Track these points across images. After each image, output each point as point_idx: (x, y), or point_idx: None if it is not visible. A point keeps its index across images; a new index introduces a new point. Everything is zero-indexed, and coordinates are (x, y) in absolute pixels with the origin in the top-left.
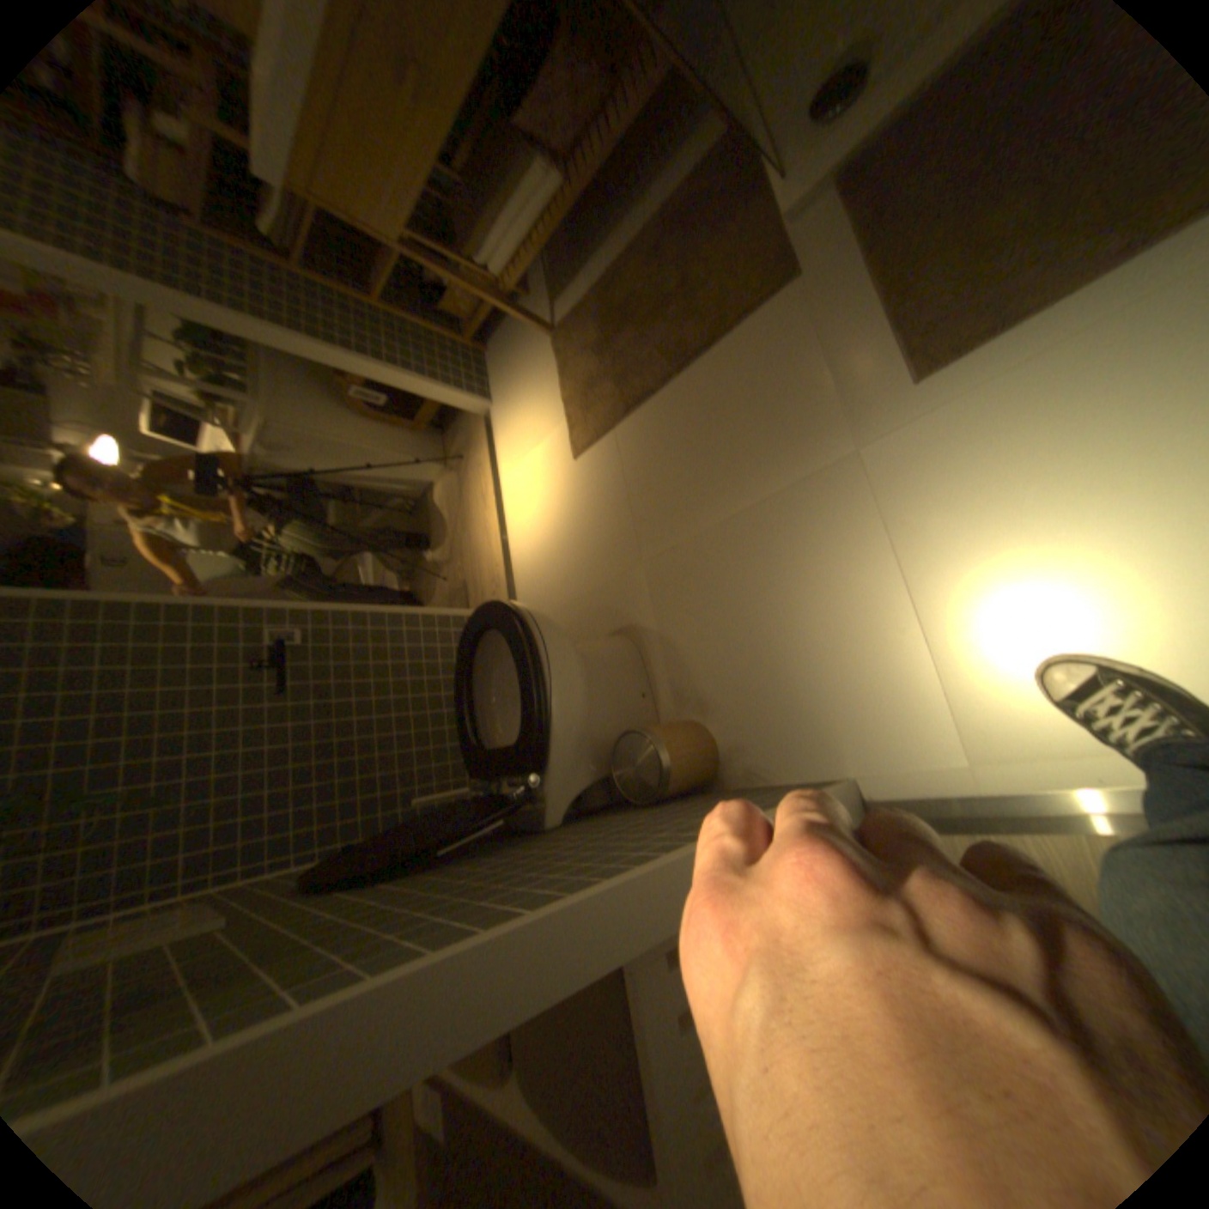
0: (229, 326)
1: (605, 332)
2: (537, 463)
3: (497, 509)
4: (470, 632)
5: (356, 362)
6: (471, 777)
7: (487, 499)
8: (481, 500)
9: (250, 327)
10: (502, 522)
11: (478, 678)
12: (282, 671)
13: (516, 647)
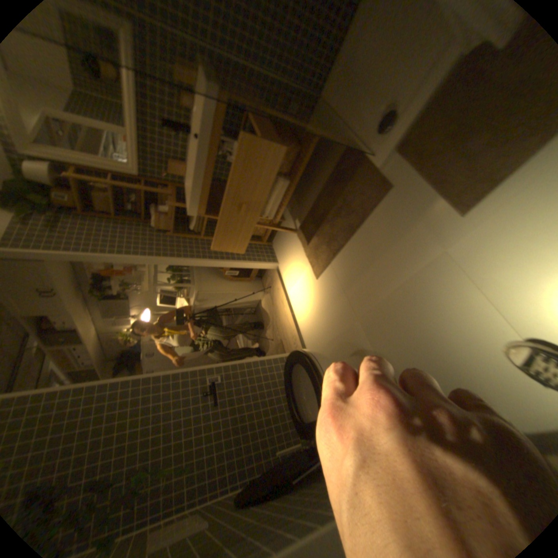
0: (184, 264)
1: (317, 227)
2: (301, 283)
3: (288, 306)
4: (288, 366)
5: (226, 263)
6: (301, 438)
7: (283, 302)
8: (281, 303)
9: (191, 262)
10: (292, 311)
11: (295, 388)
12: (215, 396)
13: (309, 371)
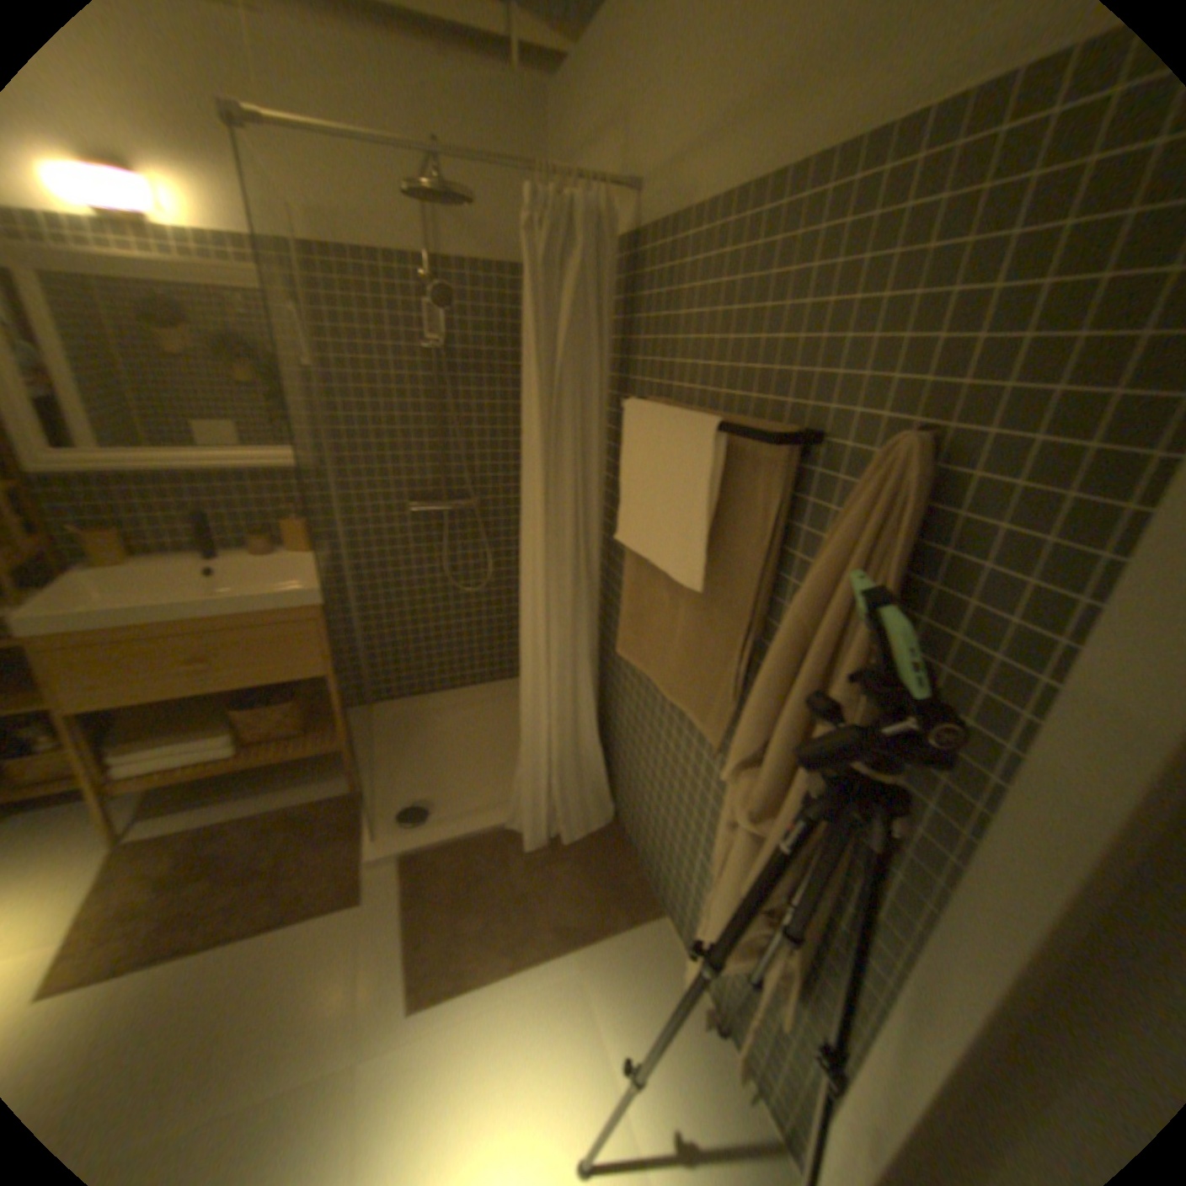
0: None
1: (182, 873)
2: None
3: None
4: None
5: None
6: None
7: None
8: None
9: None
10: None
11: None
12: None
13: None
